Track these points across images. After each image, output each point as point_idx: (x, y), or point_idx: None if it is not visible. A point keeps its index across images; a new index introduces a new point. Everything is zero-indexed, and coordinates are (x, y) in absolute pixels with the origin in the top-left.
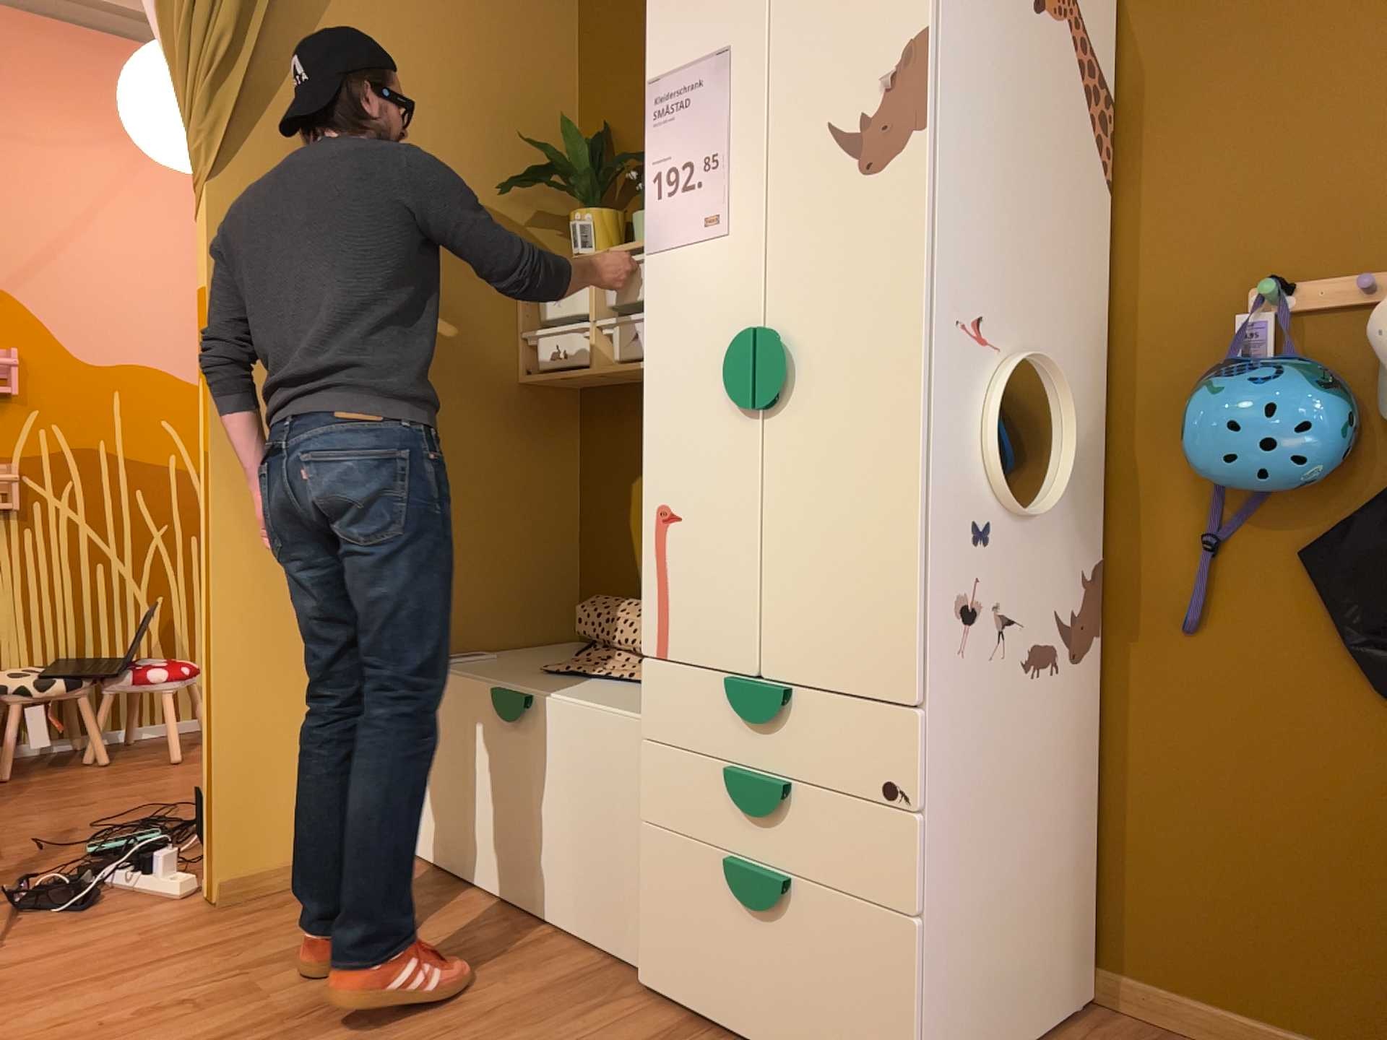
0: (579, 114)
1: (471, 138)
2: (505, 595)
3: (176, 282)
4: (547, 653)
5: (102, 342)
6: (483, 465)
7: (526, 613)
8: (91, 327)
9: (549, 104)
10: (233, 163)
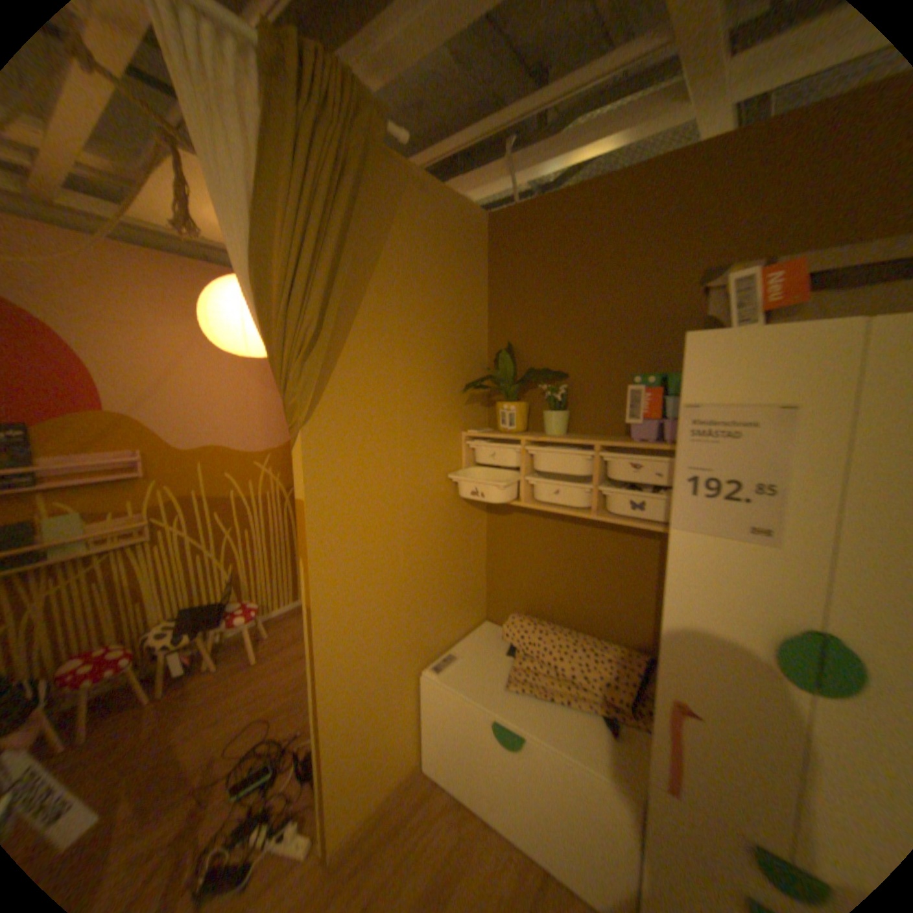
0: (487, 331)
1: (440, 358)
2: (457, 613)
3: (224, 396)
4: (484, 645)
5: (185, 437)
6: (447, 548)
7: (466, 616)
8: (178, 429)
9: (474, 328)
10: (314, 409)
